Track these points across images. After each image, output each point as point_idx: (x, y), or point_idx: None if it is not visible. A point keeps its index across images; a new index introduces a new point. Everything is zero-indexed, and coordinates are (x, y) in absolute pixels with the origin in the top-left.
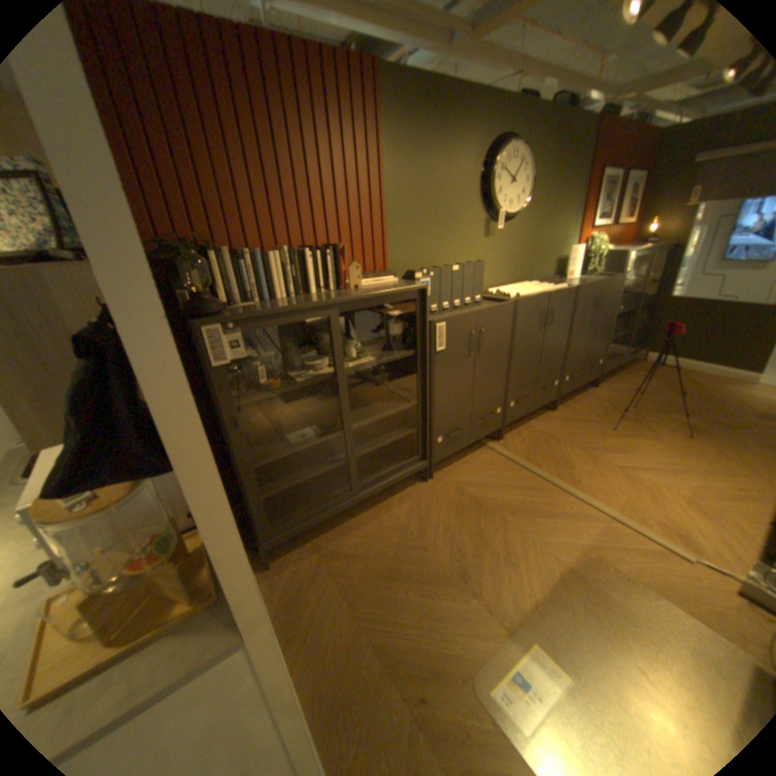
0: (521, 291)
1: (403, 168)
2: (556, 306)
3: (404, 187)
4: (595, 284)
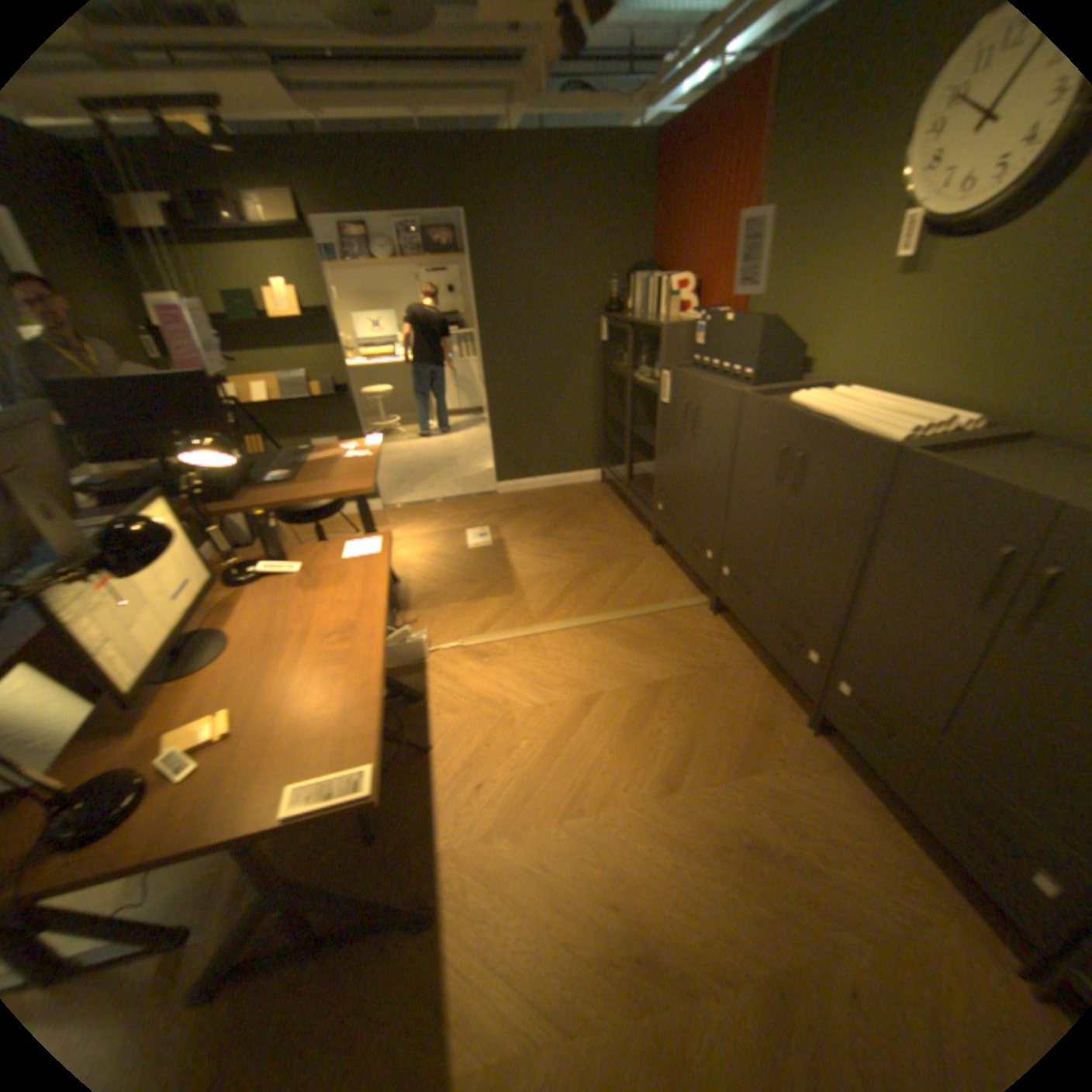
0: (828, 399)
1: (785, 171)
2: (816, 455)
3: (781, 197)
4: (995, 490)
